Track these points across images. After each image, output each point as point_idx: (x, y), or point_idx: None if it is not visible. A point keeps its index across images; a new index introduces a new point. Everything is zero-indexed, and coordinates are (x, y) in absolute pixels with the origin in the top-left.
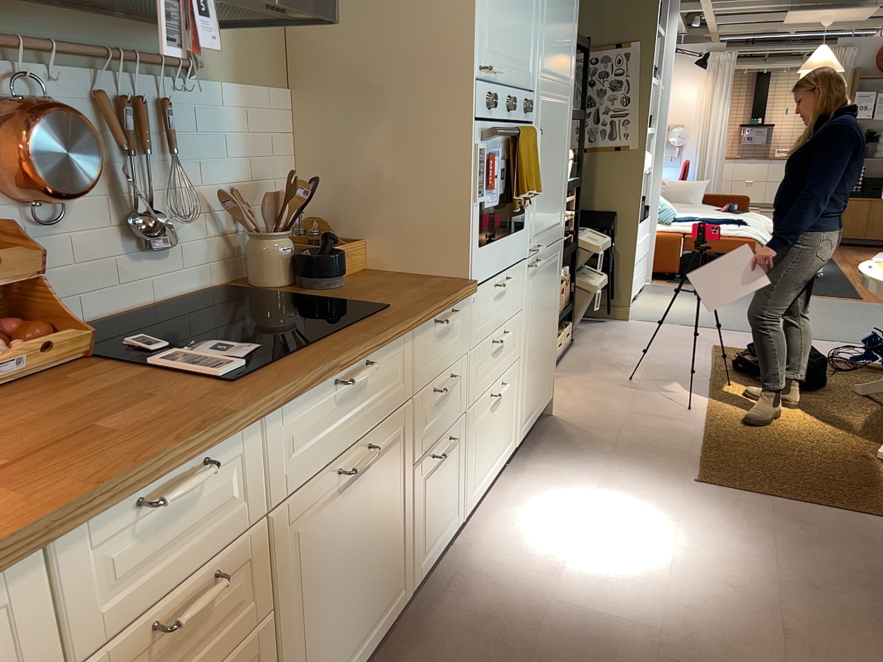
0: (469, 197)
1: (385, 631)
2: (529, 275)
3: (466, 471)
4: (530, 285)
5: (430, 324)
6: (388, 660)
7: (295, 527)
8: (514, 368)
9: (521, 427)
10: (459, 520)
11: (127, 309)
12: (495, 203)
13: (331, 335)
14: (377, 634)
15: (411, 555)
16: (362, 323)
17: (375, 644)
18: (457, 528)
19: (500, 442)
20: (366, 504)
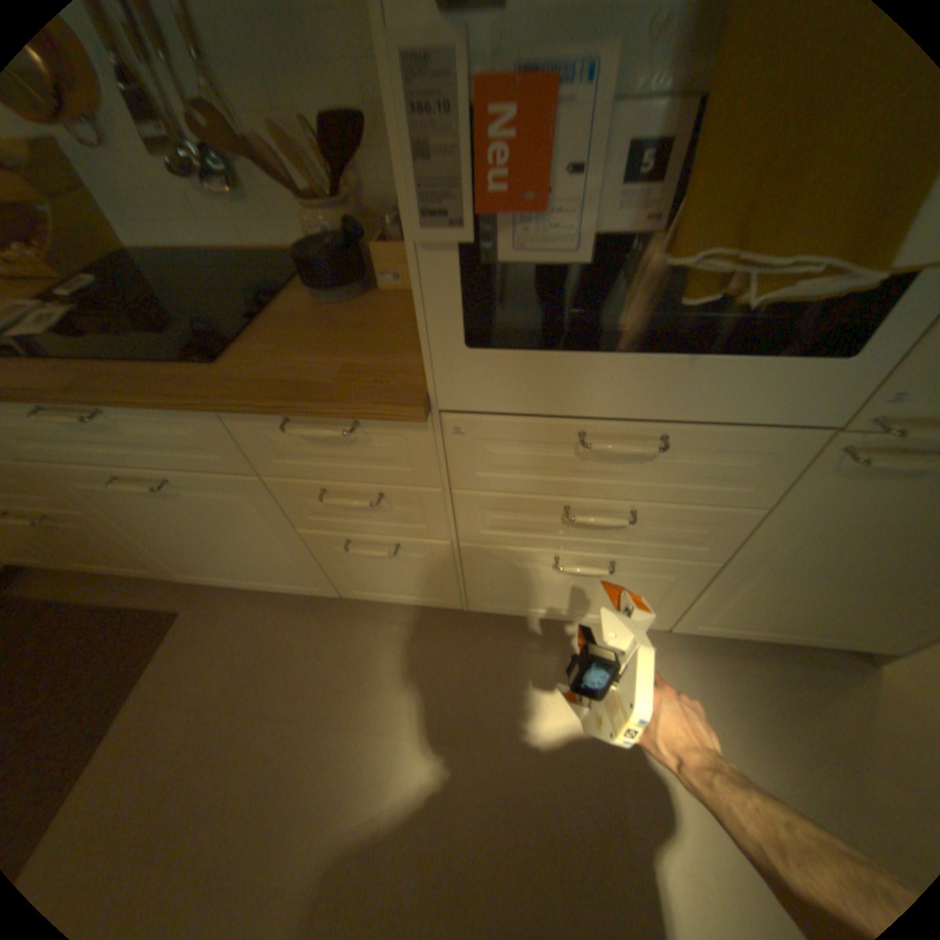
0: (406, 218)
1: (296, 593)
2: (840, 465)
3: (467, 585)
4: (848, 486)
5: (271, 418)
6: (306, 607)
7: (75, 484)
8: (684, 566)
9: (694, 624)
10: (450, 605)
11: (217, 246)
12: (566, 254)
13: (84, 360)
14: (278, 588)
15: (329, 580)
16: (130, 366)
17: (282, 592)
18: (451, 608)
19: (595, 606)
20: (199, 516)
